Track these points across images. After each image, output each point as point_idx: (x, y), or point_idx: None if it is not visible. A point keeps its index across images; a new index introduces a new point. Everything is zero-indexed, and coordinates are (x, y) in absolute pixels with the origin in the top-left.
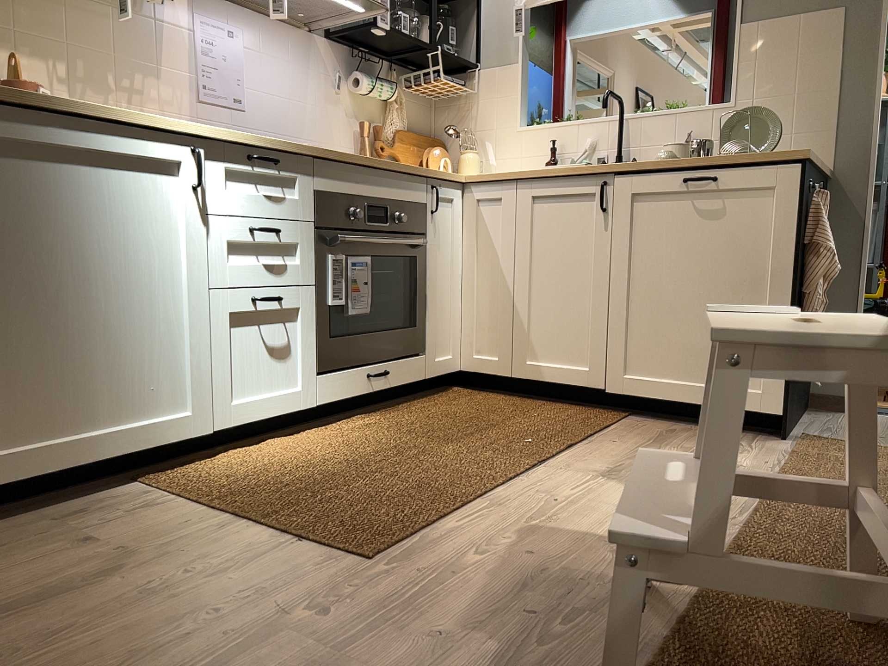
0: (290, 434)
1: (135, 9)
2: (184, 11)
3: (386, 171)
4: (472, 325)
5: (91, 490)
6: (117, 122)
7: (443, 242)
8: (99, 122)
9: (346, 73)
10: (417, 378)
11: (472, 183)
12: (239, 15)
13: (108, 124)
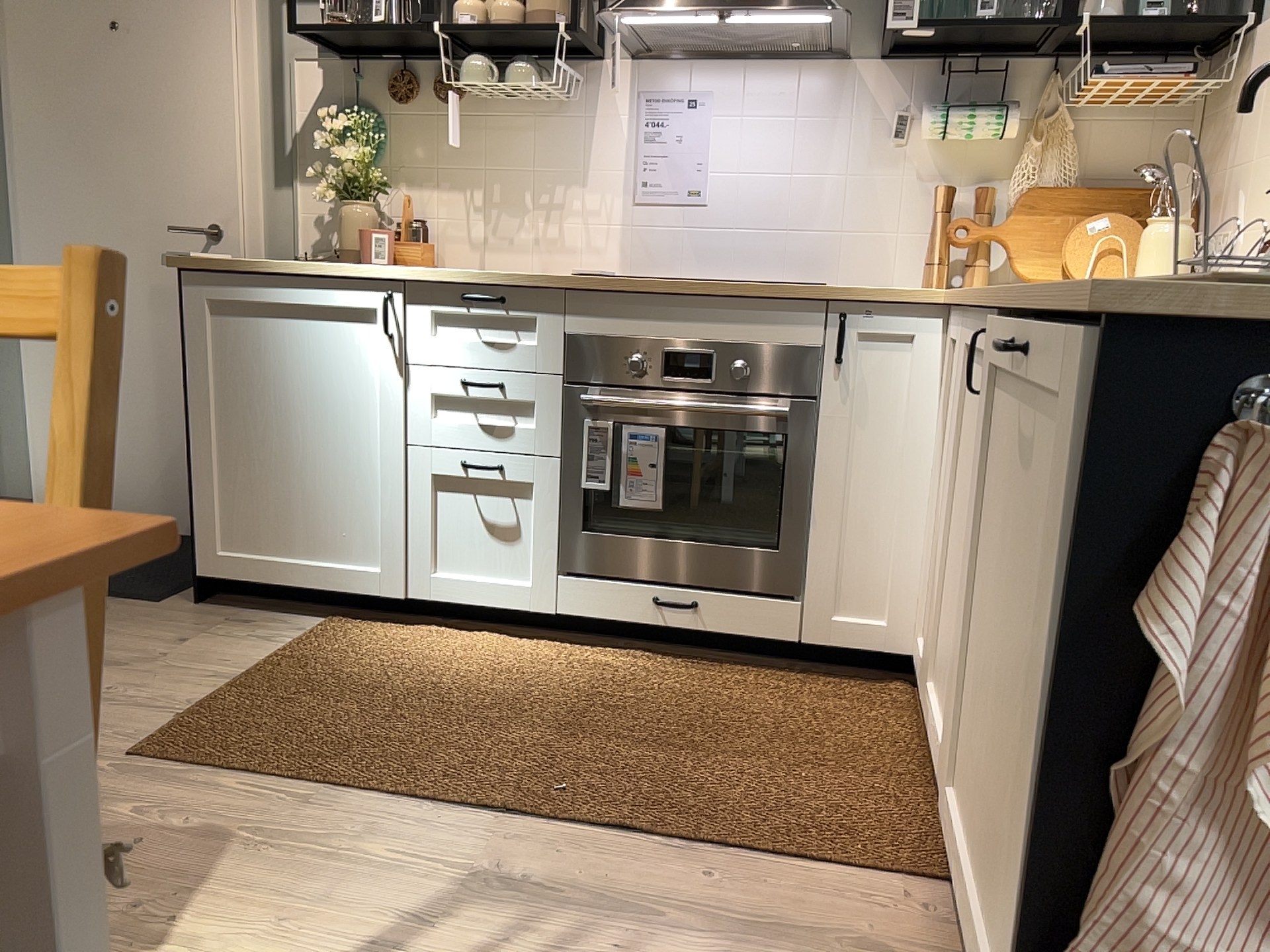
0: (537, 639)
1: (557, 108)
2: (619, 92)
3: (713, 298)
4: (926, 583)
5: (304, 611)
6: (309, 275)
7: (878, 419)
8: (294, 277)
9: (922, 106)
10: (776, 637)
11: (952, 311)
12: (704, 72)
13: (307, 278)
